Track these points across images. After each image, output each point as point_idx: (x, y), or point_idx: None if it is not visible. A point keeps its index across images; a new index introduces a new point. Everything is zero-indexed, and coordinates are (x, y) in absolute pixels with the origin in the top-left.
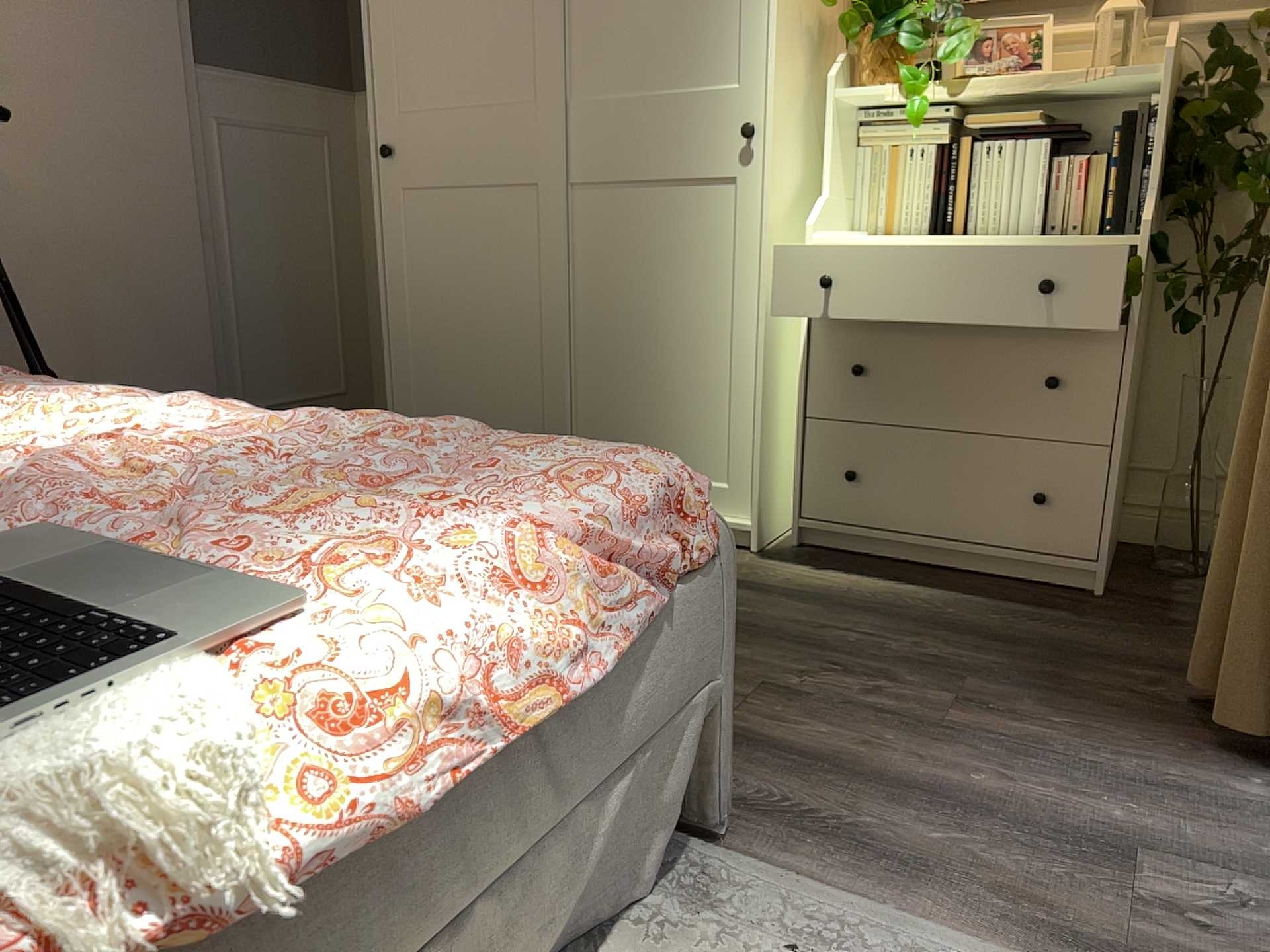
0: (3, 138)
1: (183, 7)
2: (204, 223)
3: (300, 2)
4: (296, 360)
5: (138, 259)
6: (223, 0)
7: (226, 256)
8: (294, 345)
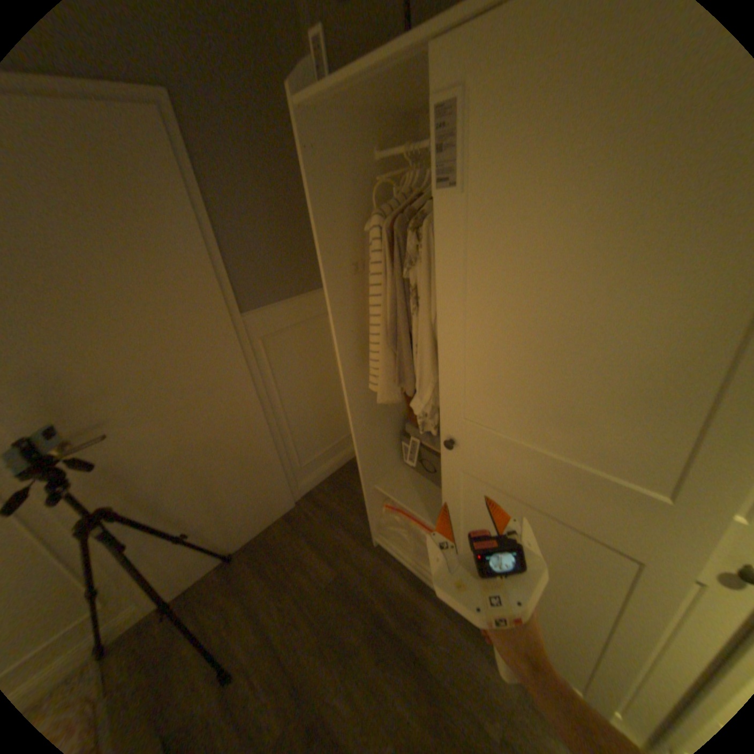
0: (120, 424)
1: (222, 285)
2: (261, 400)
3: (300, 243)
4: (322, 435)
5: (224, 441)
6: (249, 266)
7: (277, 407)
8: (321, 429)
